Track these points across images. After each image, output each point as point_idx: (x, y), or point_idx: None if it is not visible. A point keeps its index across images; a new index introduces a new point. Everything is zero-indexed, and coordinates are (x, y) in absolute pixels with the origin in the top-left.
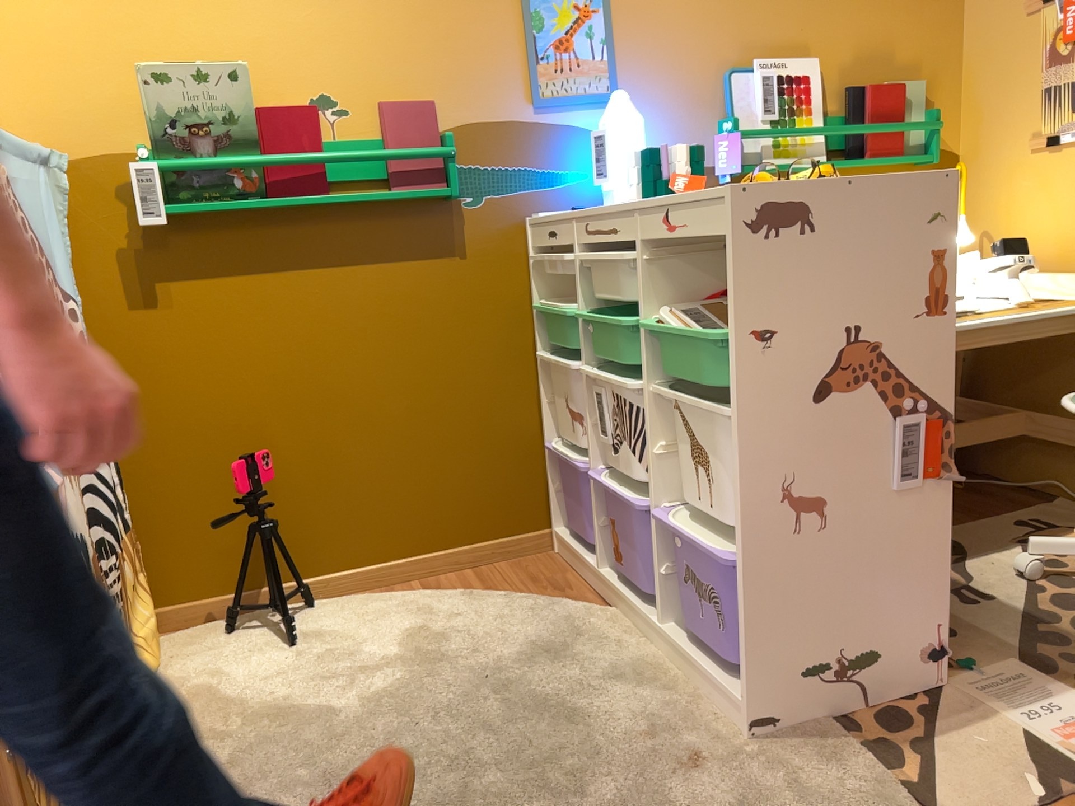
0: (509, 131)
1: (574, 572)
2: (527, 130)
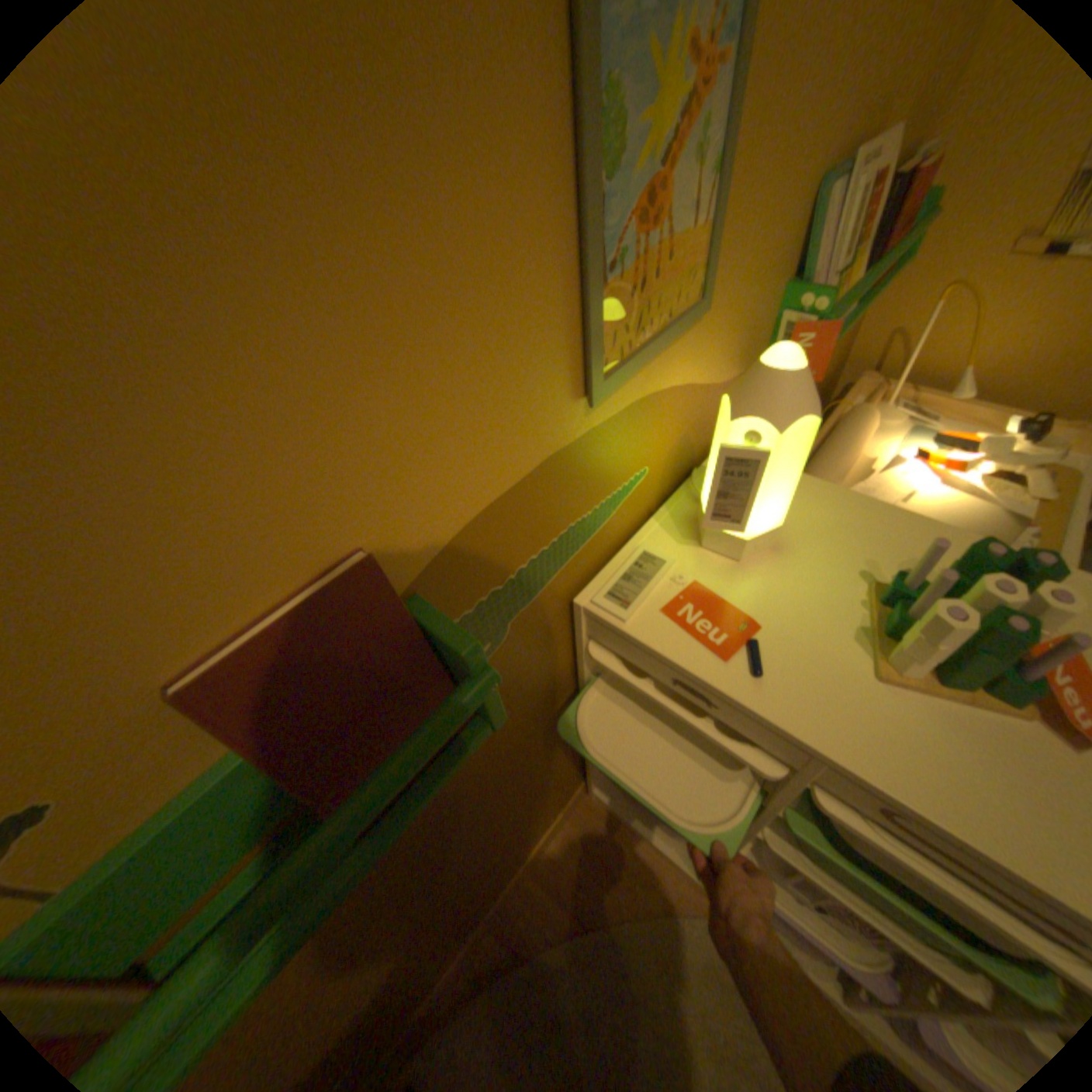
0: (545, 482)
1: (639, 842)
2: (576, 457)
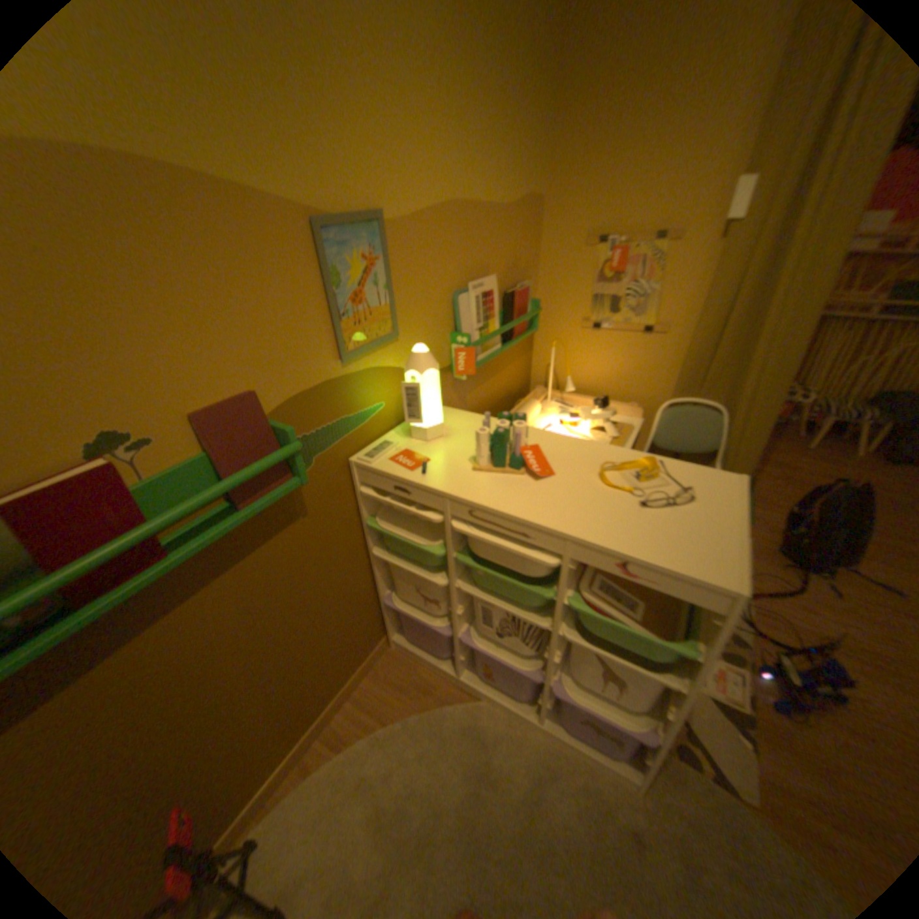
0: (325, 392)
1: (423, 669)
2: (340, 385)
